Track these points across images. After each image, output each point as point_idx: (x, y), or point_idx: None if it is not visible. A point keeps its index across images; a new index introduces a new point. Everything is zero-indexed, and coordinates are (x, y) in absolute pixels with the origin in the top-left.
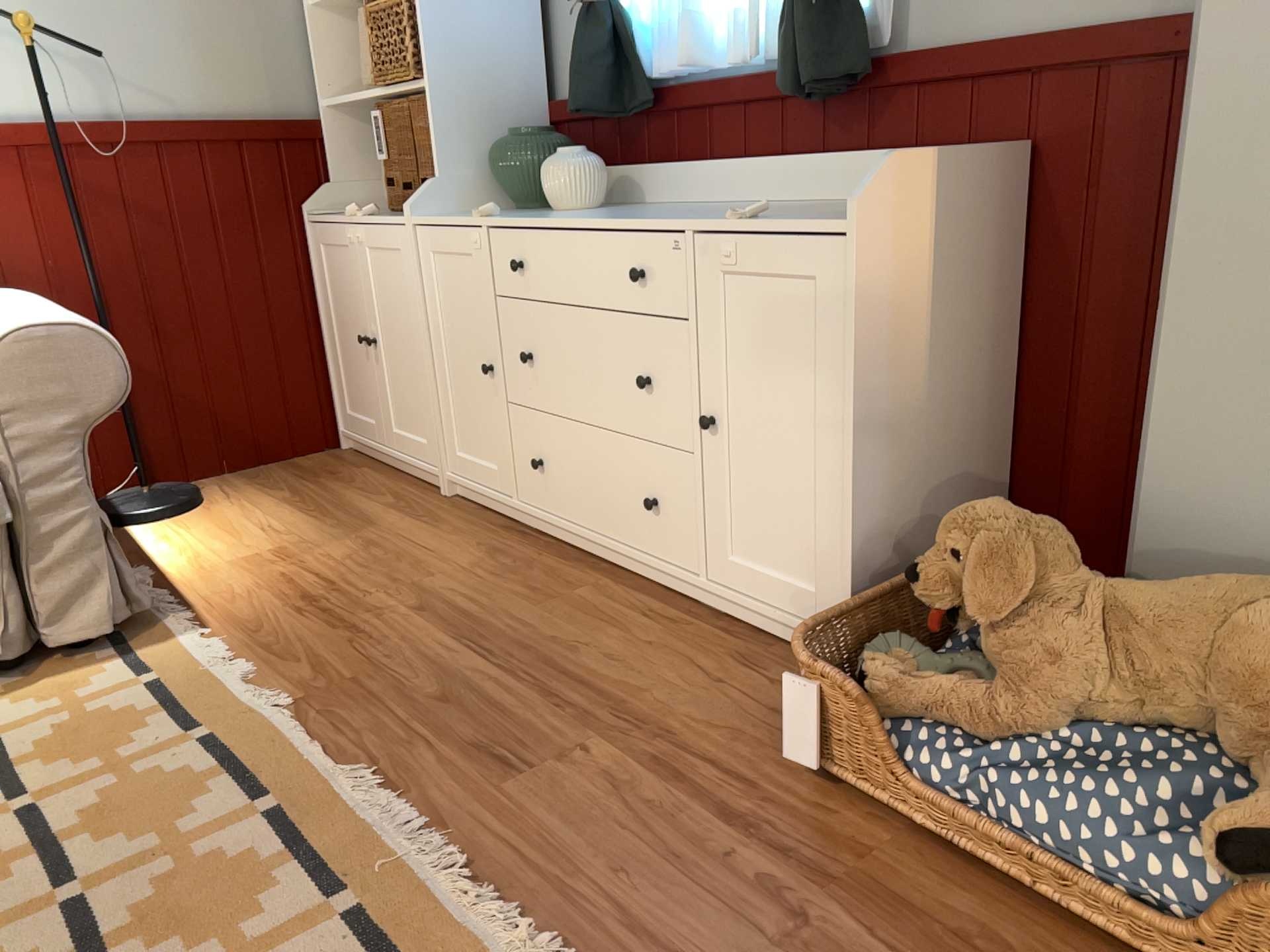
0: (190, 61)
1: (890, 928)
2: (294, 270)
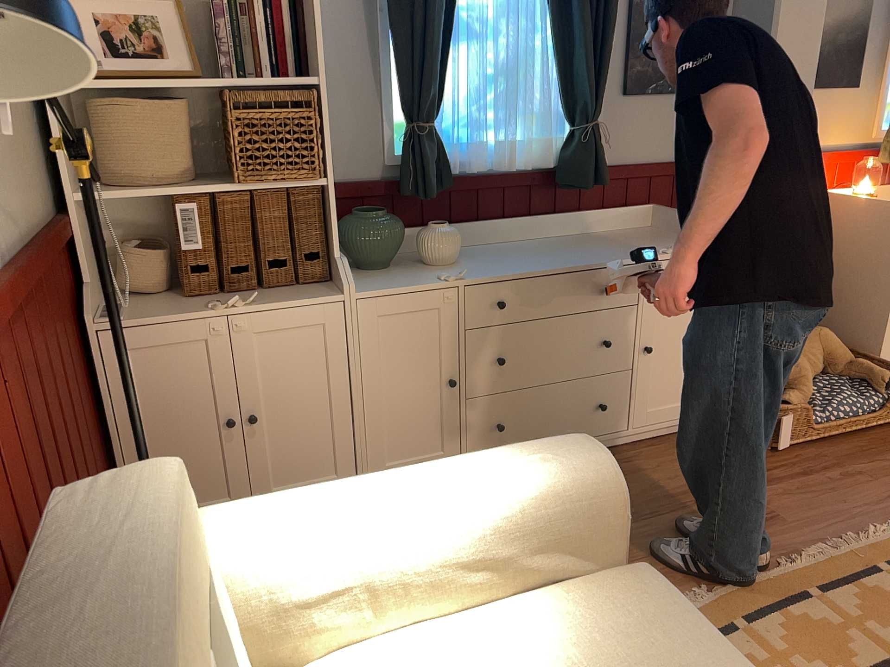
0: (6, 158)
1: (860, 461)
2: (85, 388)
